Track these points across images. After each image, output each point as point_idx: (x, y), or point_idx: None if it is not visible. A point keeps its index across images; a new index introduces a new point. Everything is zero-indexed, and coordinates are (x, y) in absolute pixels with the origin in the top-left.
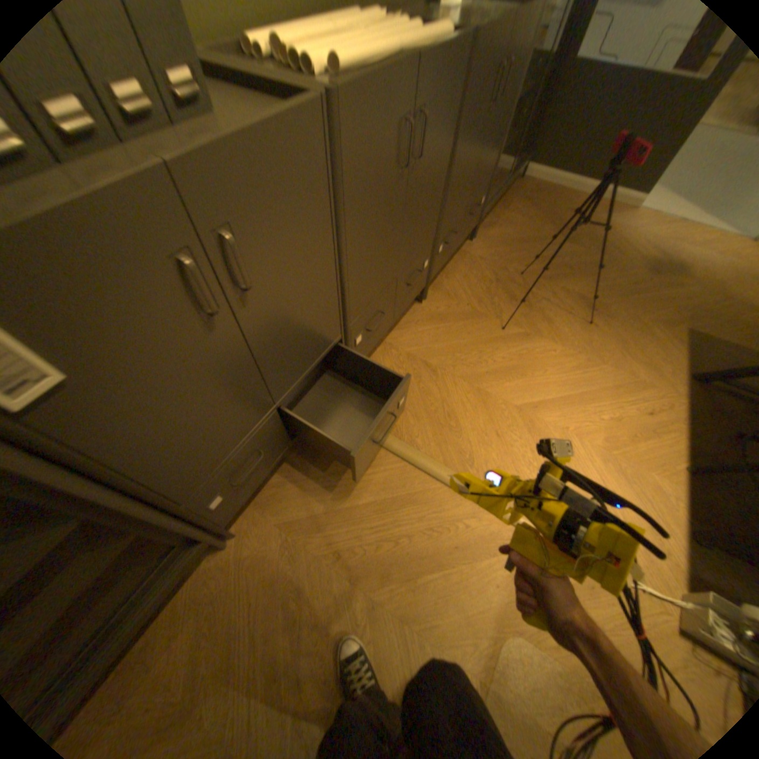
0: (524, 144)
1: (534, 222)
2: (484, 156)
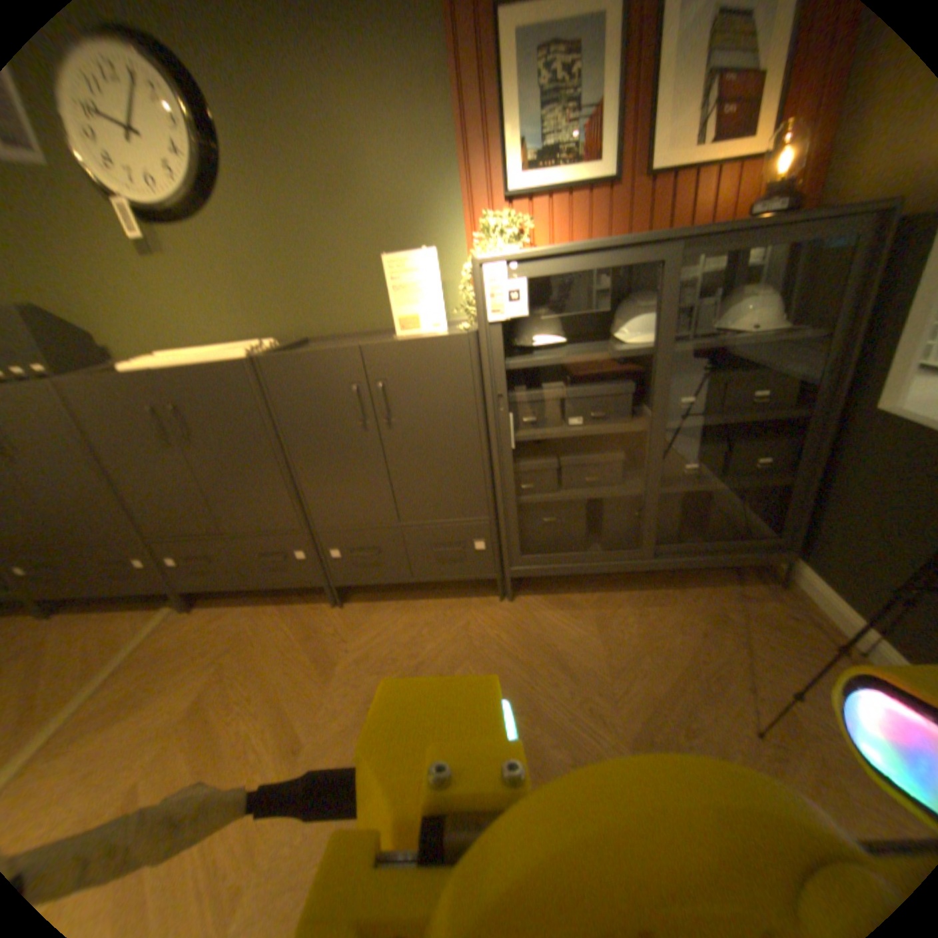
0: (787, 523)
1: (647, 654)
2: (409, 476)
